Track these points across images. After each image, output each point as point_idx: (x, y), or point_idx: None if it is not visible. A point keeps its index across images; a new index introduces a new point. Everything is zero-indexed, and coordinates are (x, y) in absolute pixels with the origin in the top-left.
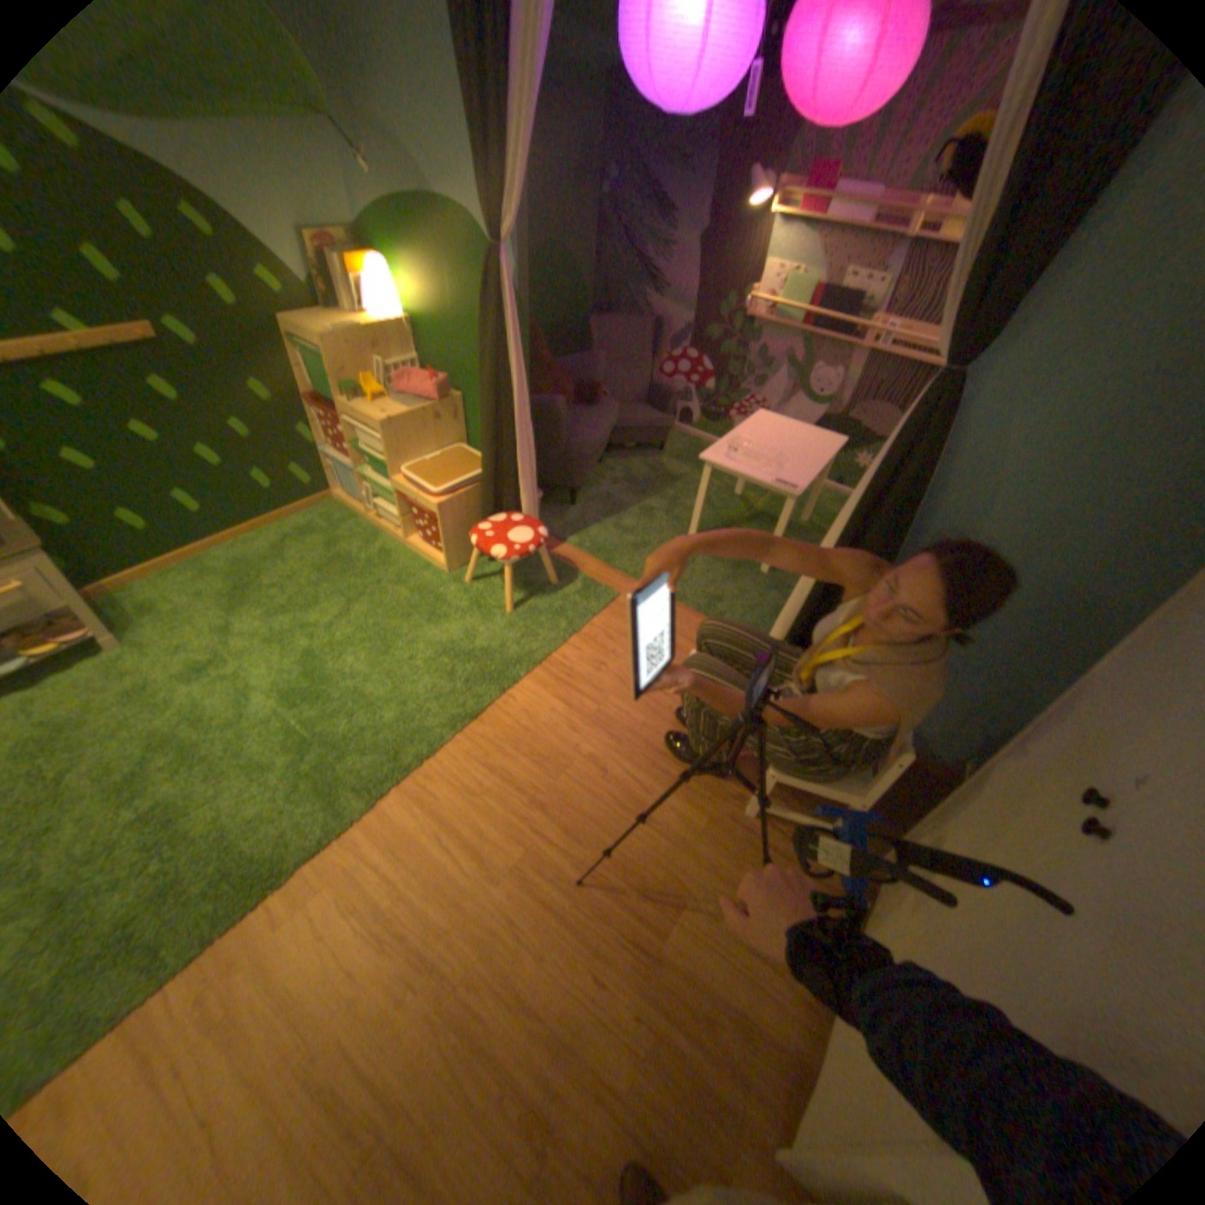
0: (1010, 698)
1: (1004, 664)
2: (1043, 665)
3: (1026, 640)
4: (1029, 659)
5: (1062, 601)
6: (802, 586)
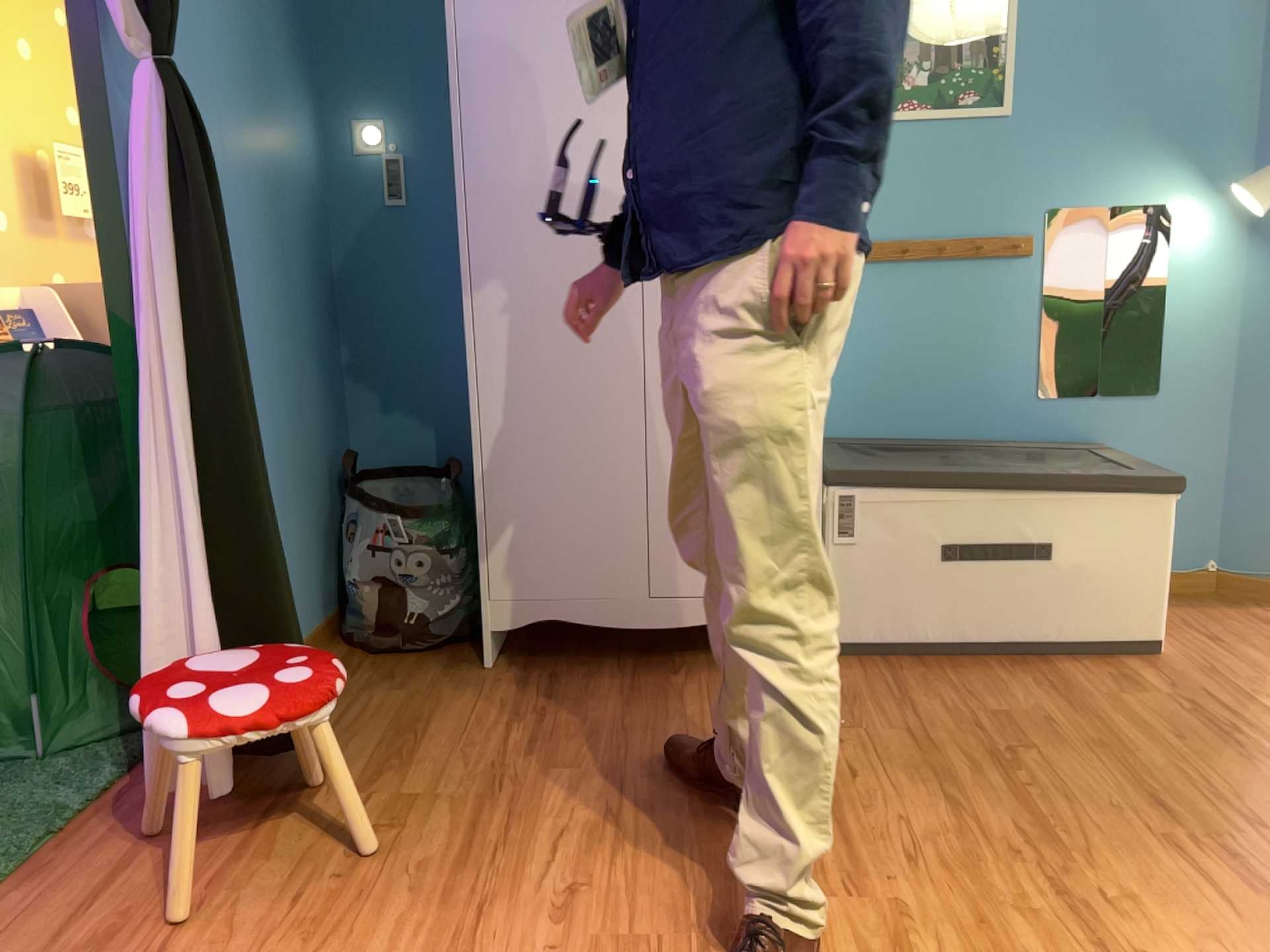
0: (290, 477)
1: (273, 441)
2: (284, 415)
3: (268, 397)
4: (278, 417)
5: (262, 331)
6: (168, 497)
